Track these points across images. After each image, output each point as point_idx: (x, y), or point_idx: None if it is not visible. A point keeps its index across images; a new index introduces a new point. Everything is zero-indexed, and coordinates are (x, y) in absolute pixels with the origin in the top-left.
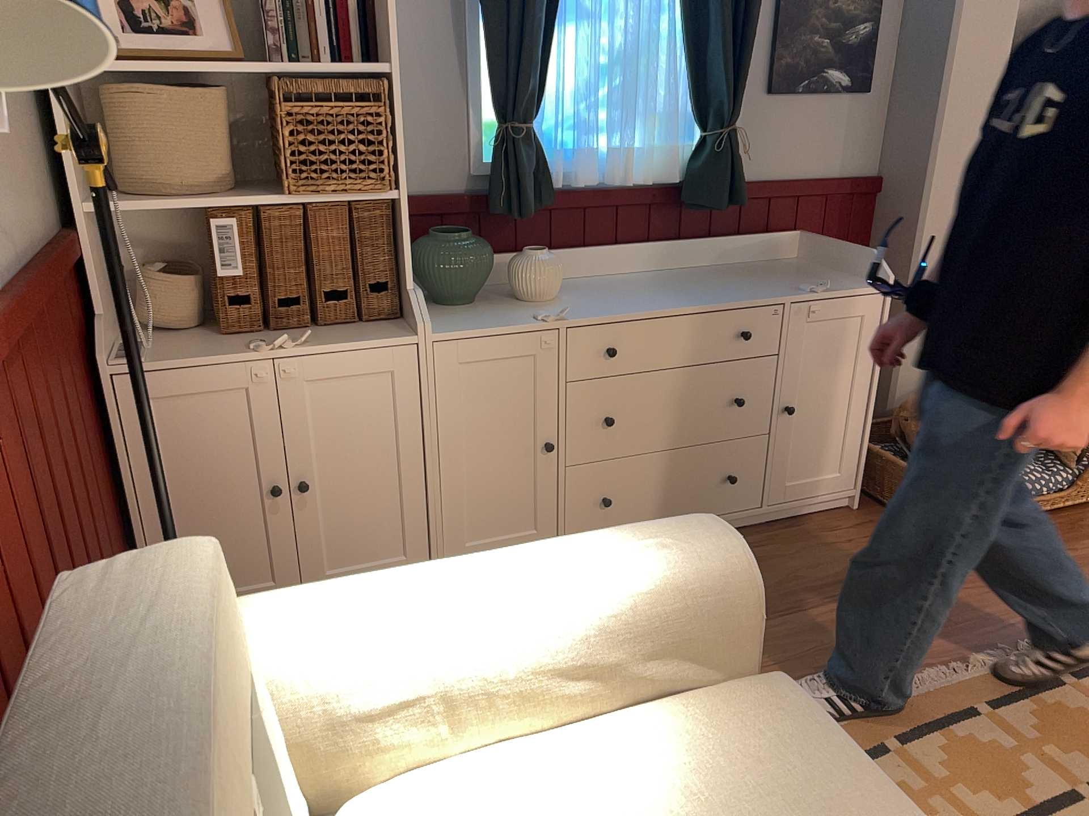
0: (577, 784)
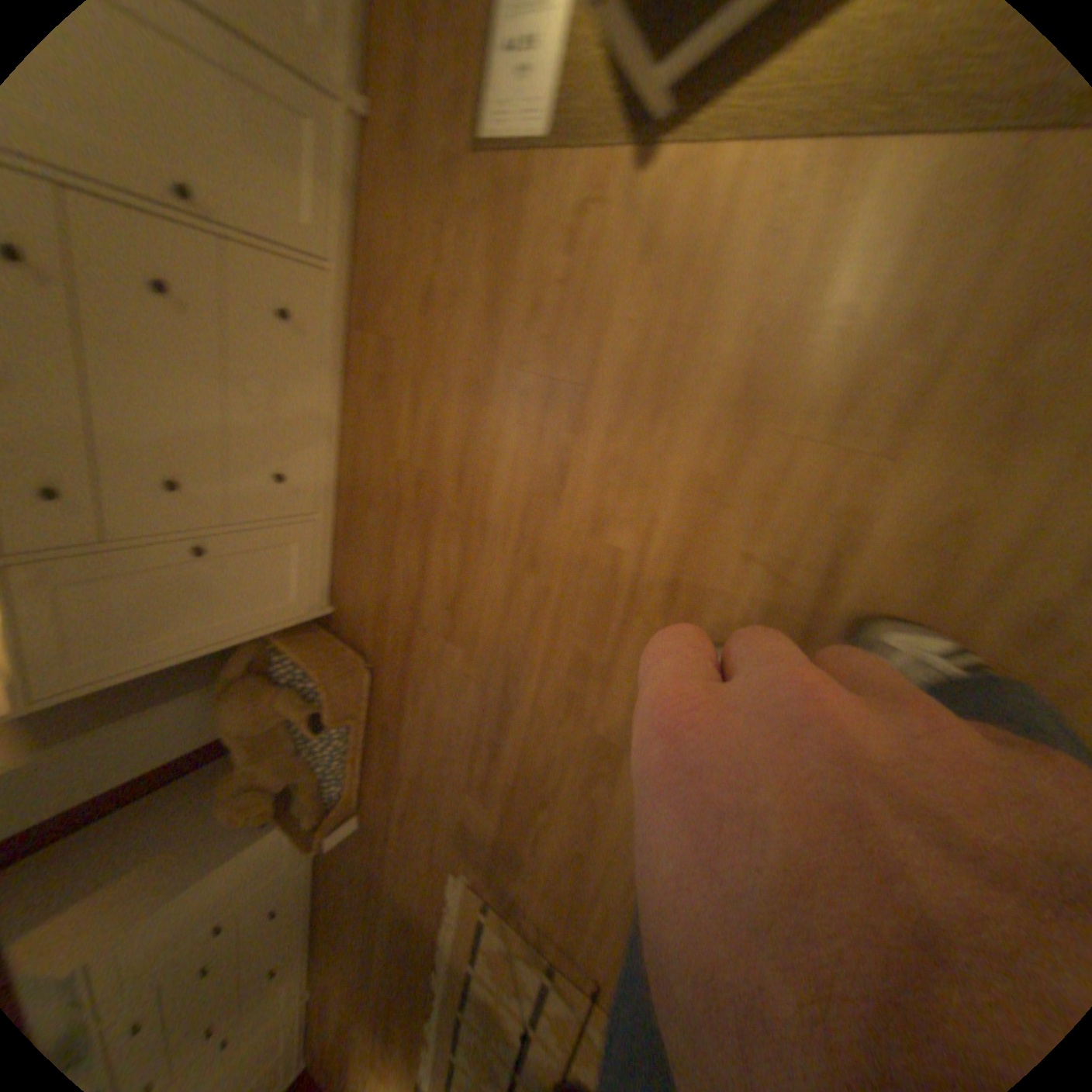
0: None
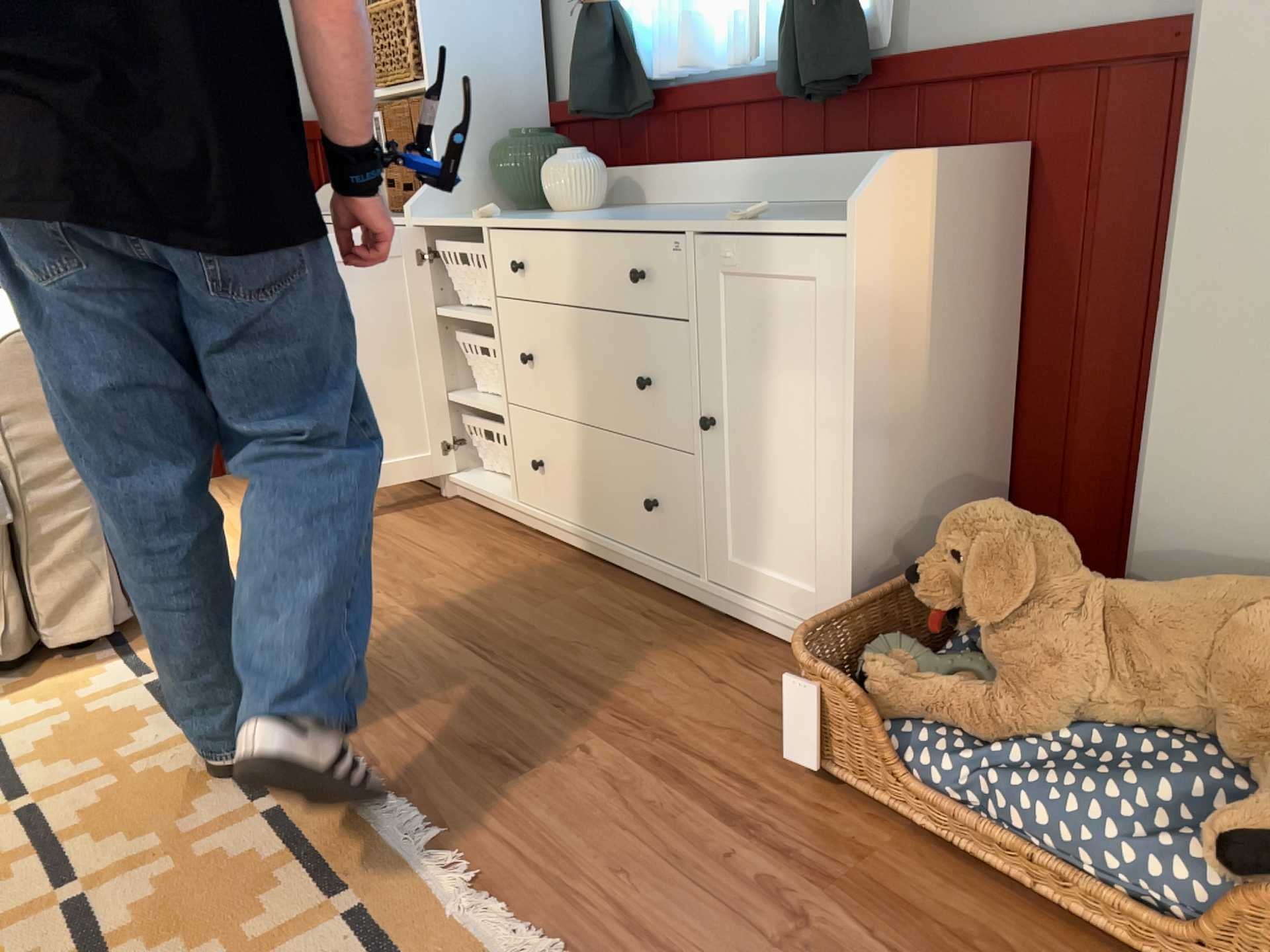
0: None
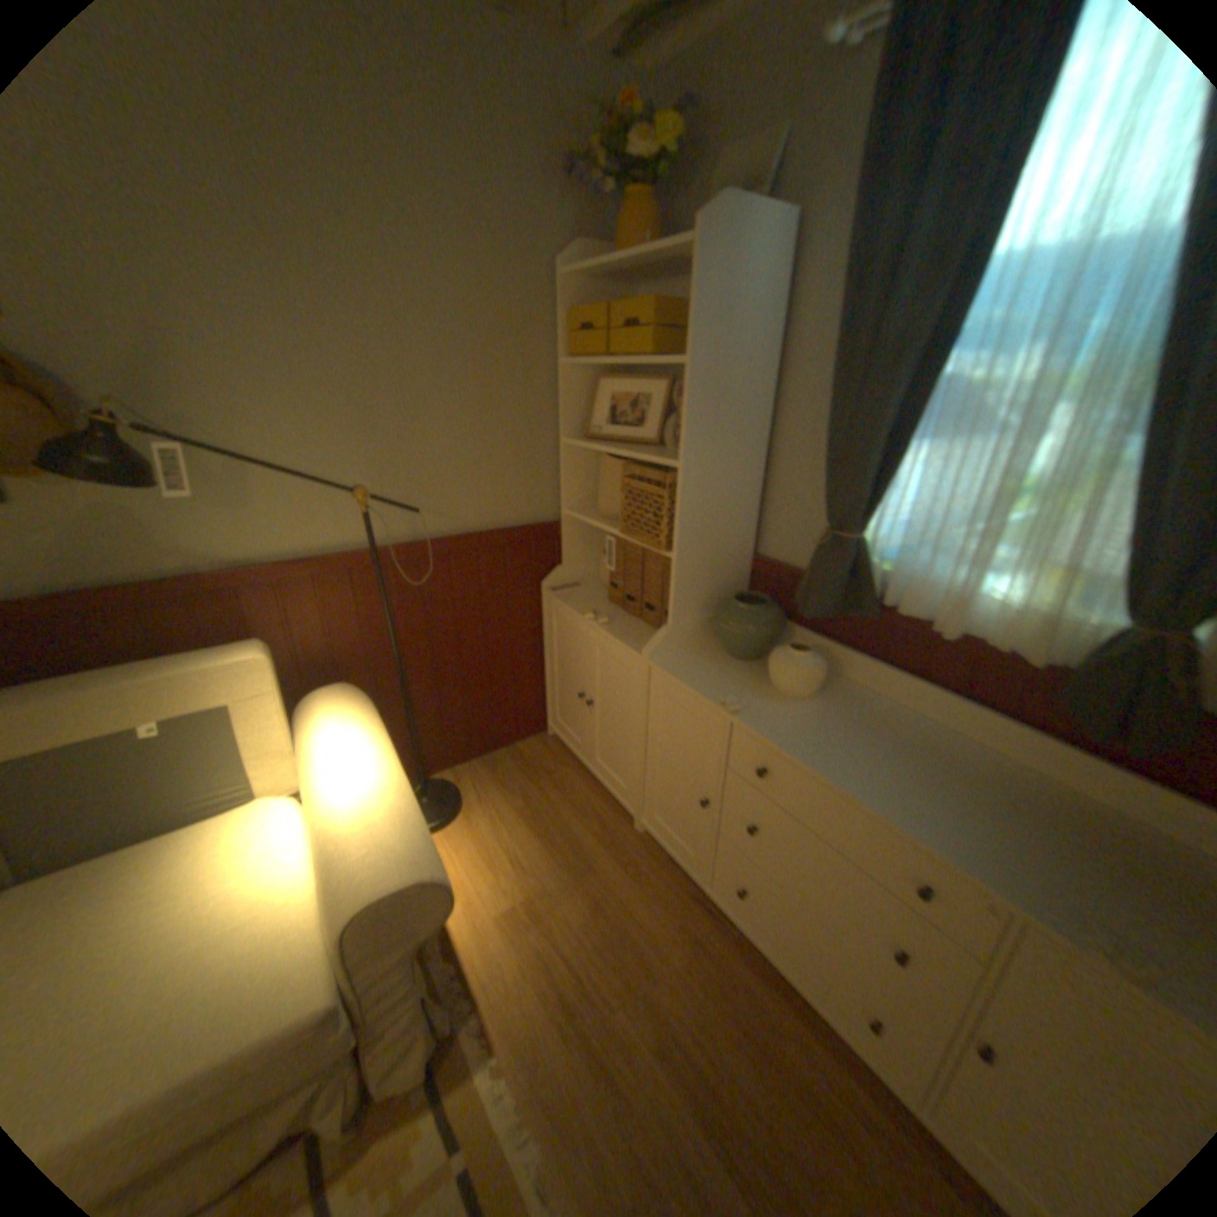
0: (258, 886)
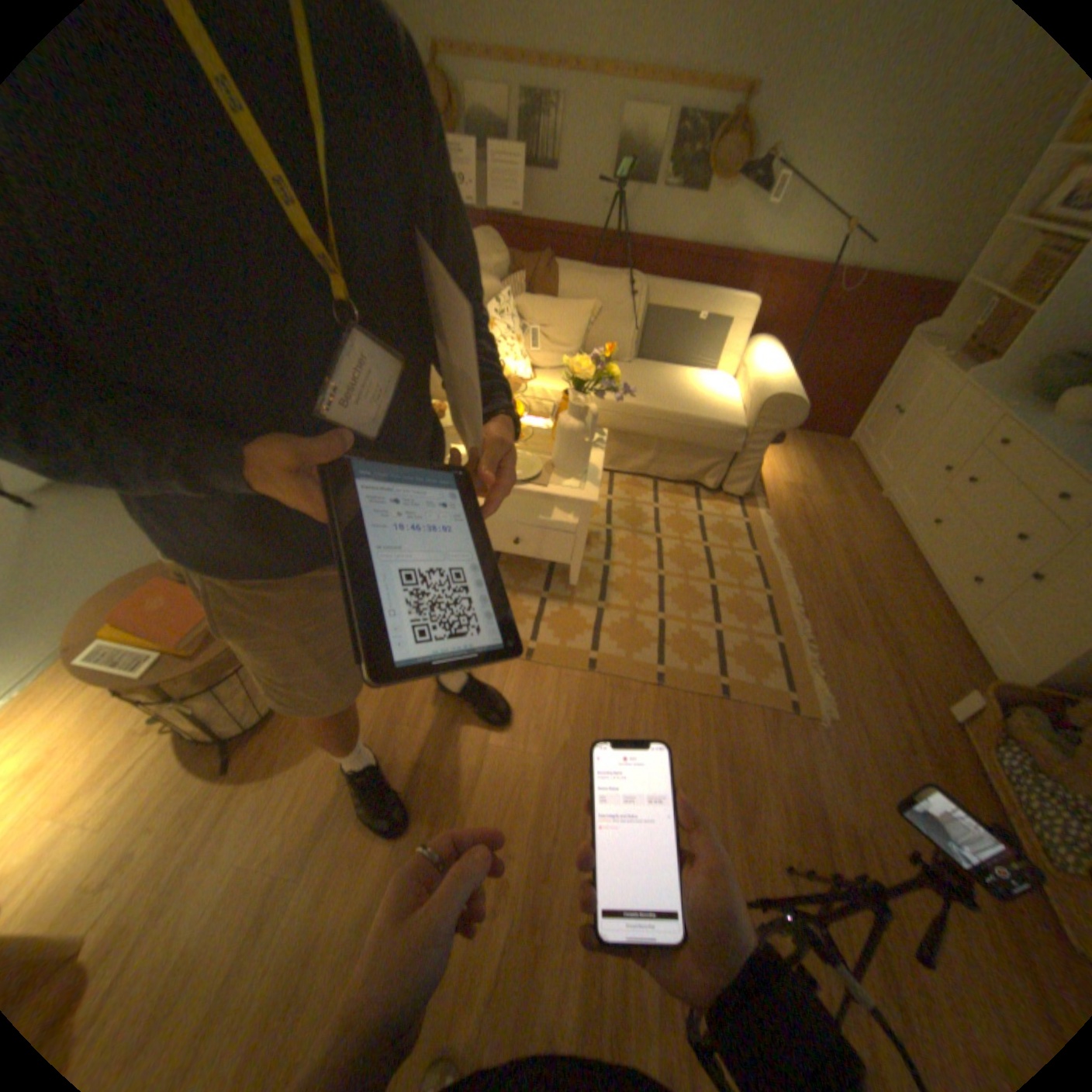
0: (720, 392)
